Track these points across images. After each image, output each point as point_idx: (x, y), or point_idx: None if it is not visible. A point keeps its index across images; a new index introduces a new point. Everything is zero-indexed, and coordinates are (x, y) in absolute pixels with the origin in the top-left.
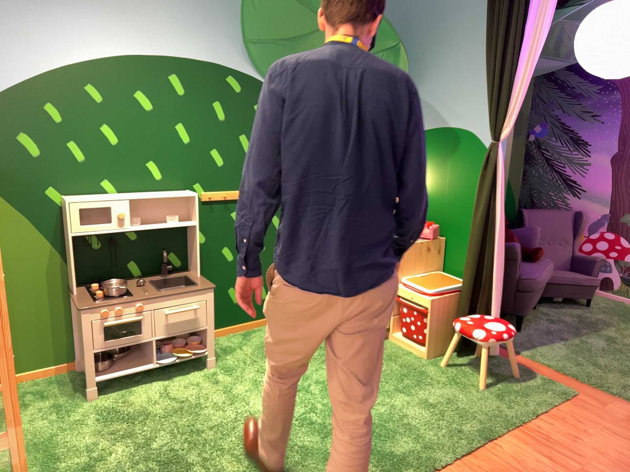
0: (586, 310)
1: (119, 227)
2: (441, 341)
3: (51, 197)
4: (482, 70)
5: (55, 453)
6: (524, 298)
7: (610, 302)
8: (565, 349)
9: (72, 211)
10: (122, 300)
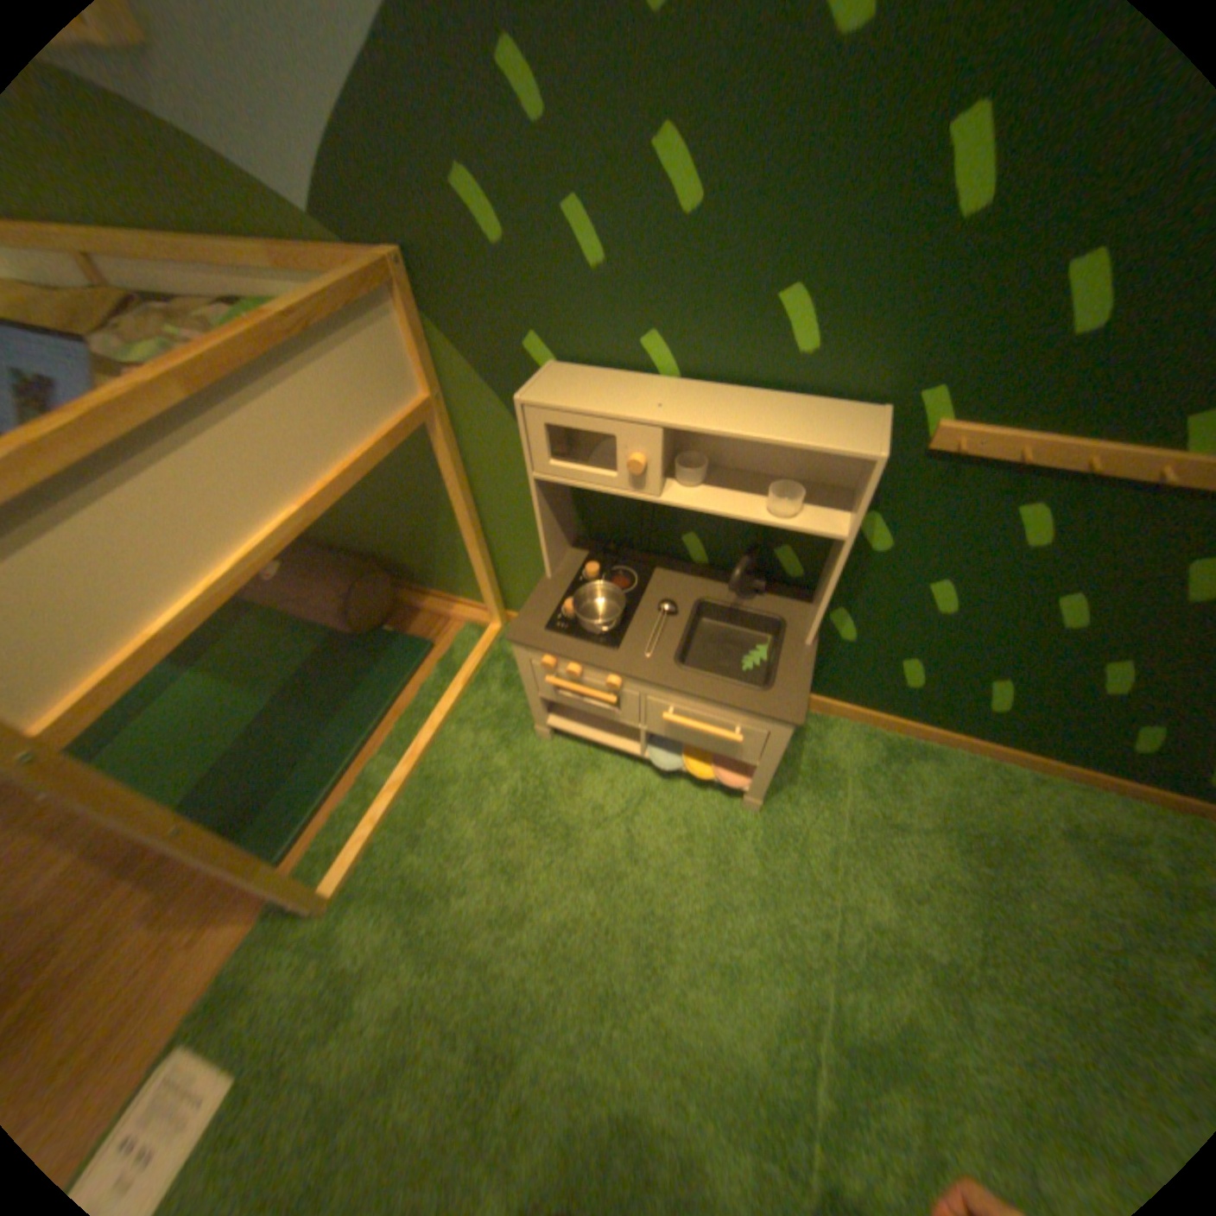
0: None
1: (632, 491)
2: None
3: (535, 360)
4: None
5: (429, 820)
6: None
7: None
8: None
9: (531, 428)
10: (588, 655)
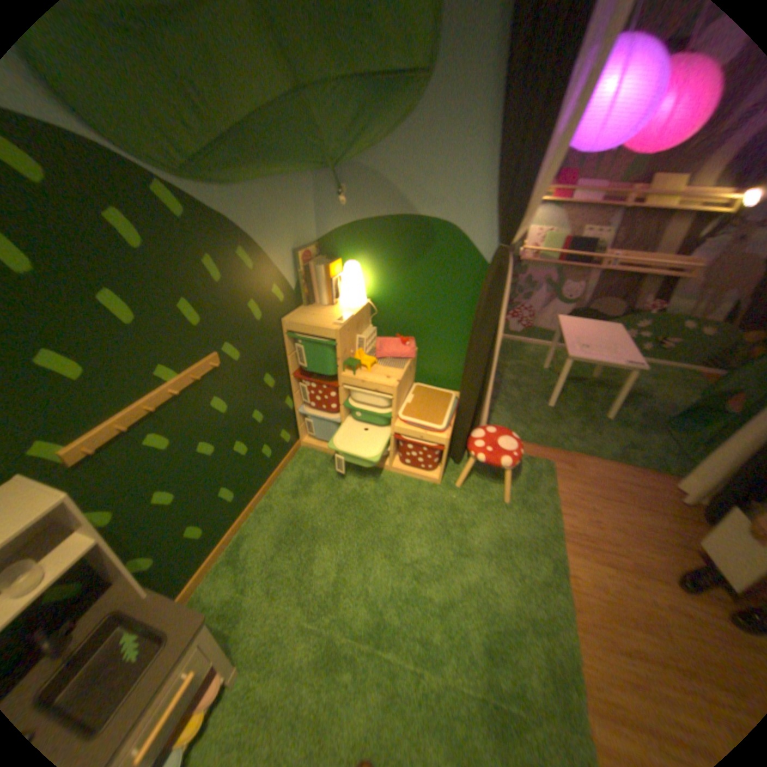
0: None
1: None
2: (445, 460)
3: None
4: (474, 132)
5: None
6: None
7: None
8: (505, 410)
9: None
10: None
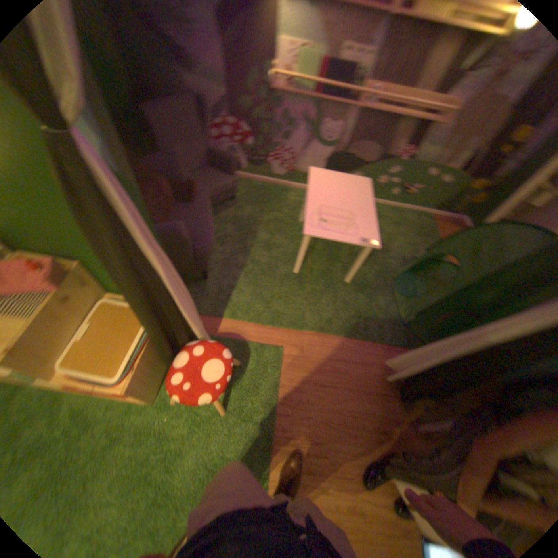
0: (235, 207)
1: None
2: (156, 380)
3: None
4: None
5: None
6: (204, 262)
7: (244, 185)
8: (248, 284)
9: None
10: None
